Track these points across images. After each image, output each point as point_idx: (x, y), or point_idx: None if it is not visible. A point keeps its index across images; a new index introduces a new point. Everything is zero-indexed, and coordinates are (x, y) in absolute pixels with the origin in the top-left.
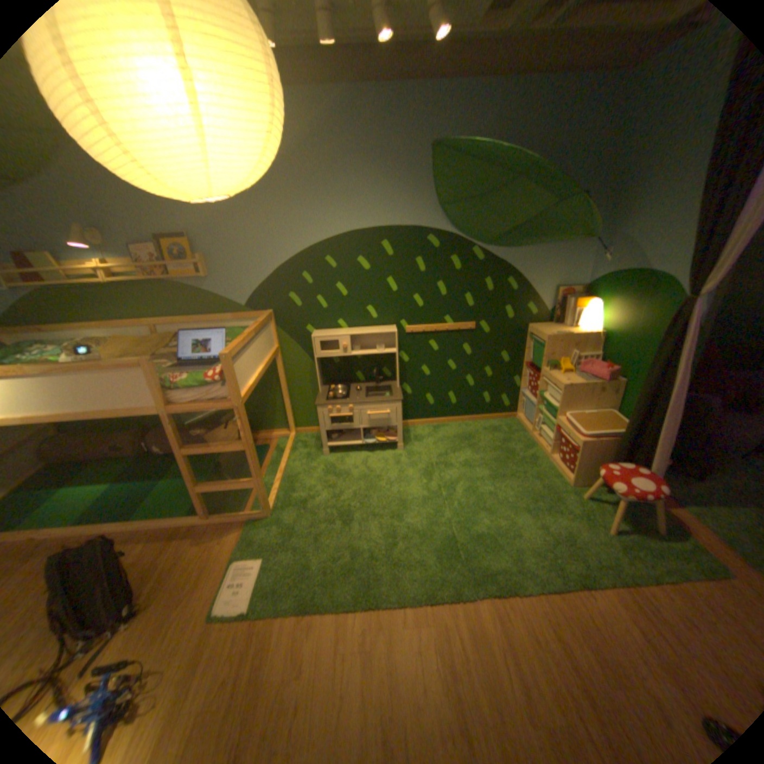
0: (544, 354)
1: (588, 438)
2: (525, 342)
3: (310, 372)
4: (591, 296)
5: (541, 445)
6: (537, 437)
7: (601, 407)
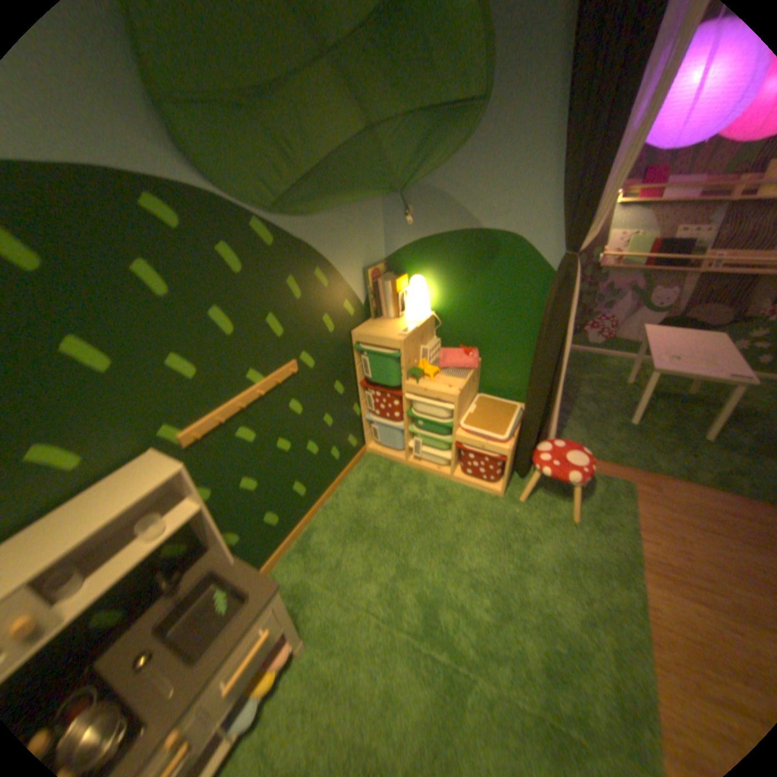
0: (403, 365)
1: (508, 441)
2: (353, 355)
3: None
4: (396, 273)
5: (430, 468)
6: (416, 461)
7: (472, 397)
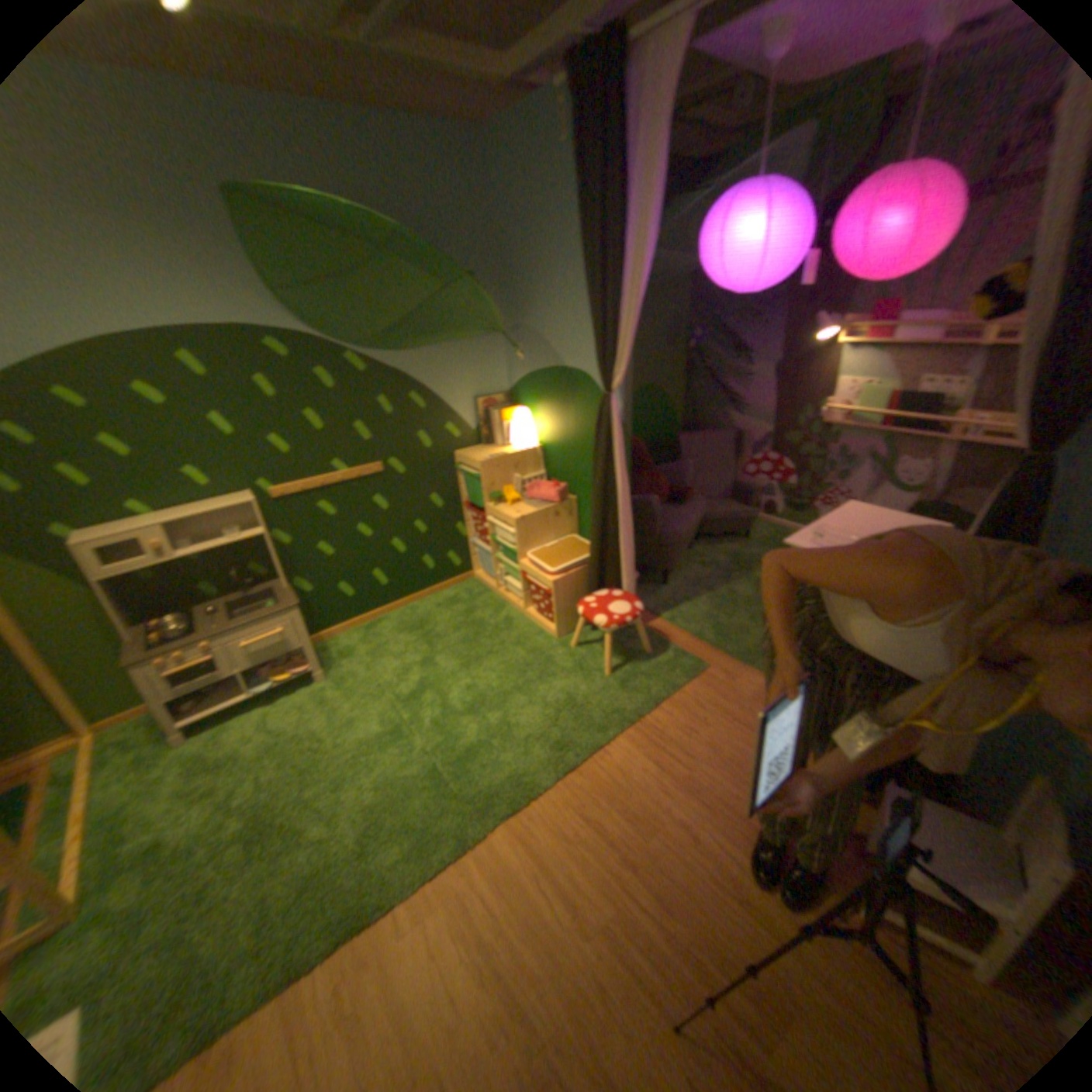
0: (484, 488)
1: (556, 576)
2: (457, 476)
3: (93, 609)
4: (517, 406)
5: (512, 601)
6: (505, 593)
7: (561, 536)
